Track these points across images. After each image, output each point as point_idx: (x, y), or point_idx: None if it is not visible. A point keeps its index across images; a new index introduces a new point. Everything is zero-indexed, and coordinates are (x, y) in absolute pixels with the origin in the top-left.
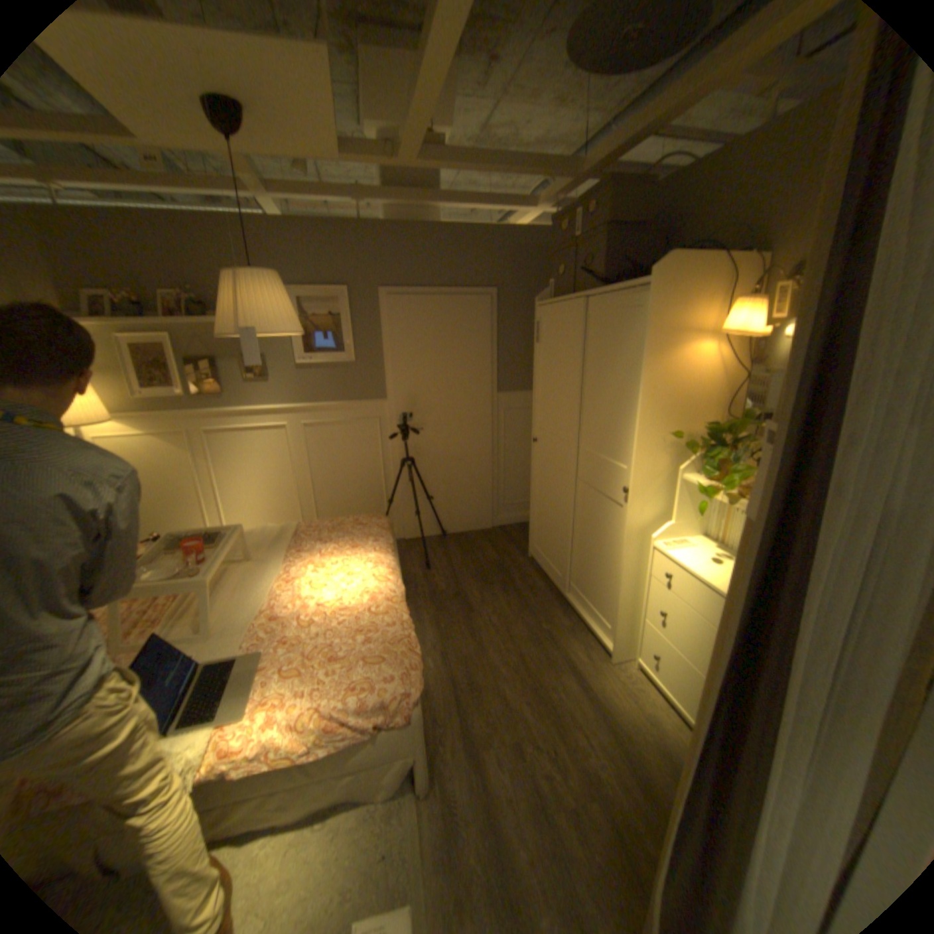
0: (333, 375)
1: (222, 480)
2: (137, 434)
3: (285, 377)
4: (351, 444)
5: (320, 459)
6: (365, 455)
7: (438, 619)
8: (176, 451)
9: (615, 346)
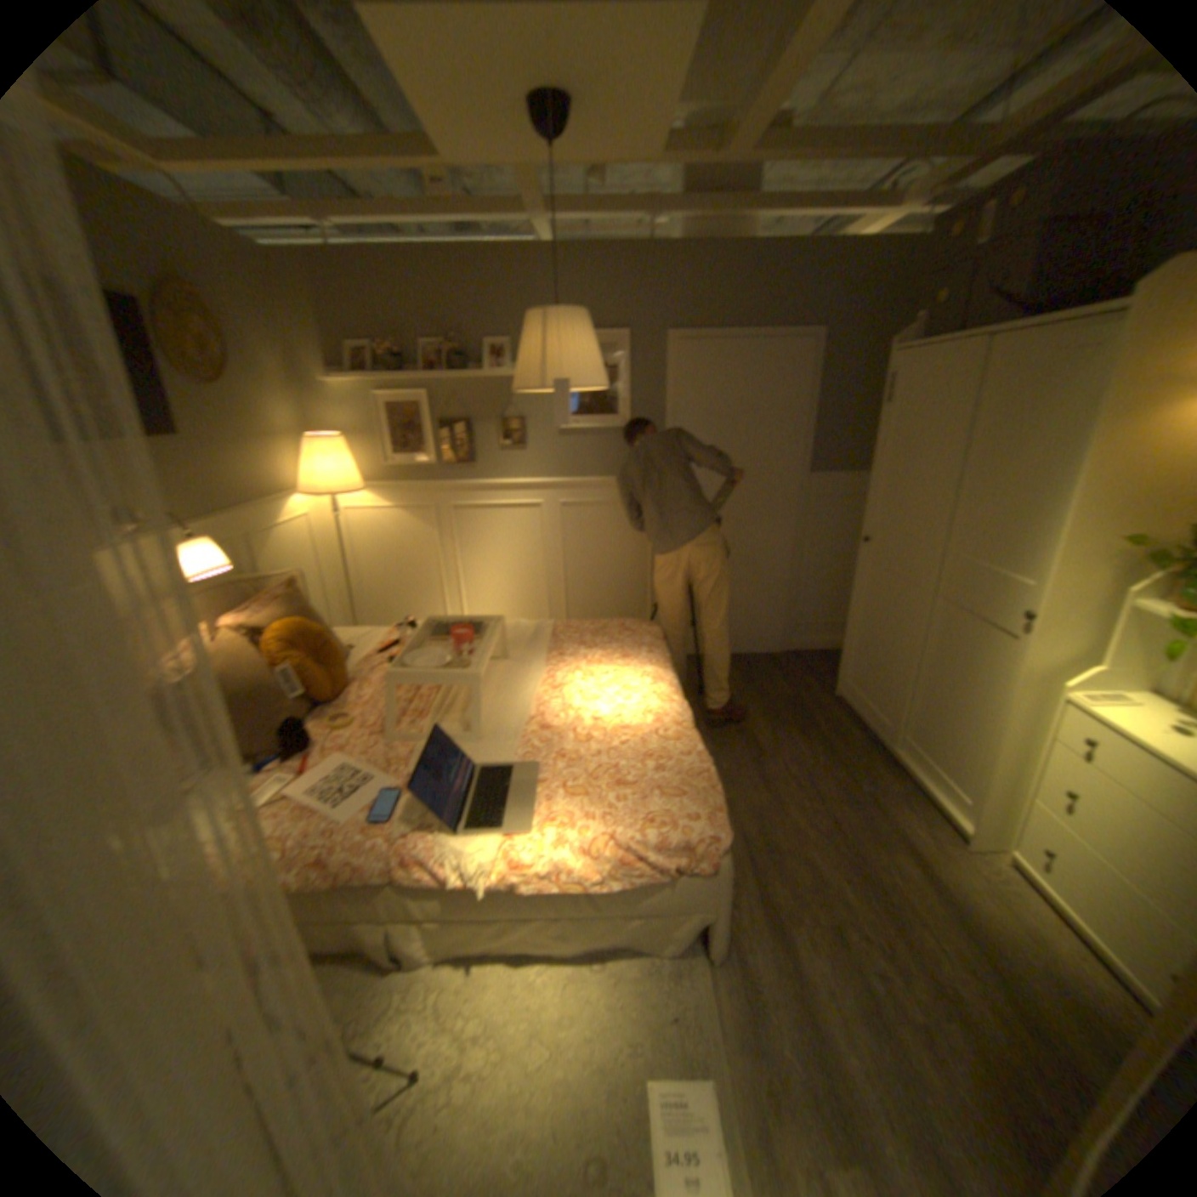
0: (599, 444)
1: (464, 565)
2: (383, 507)
3: (543, 446)
4: (612, 532)
5: (575, 548)
6: (627, 546)
7: (718, 759)
8: (420, 529)
9: (1037, 407)
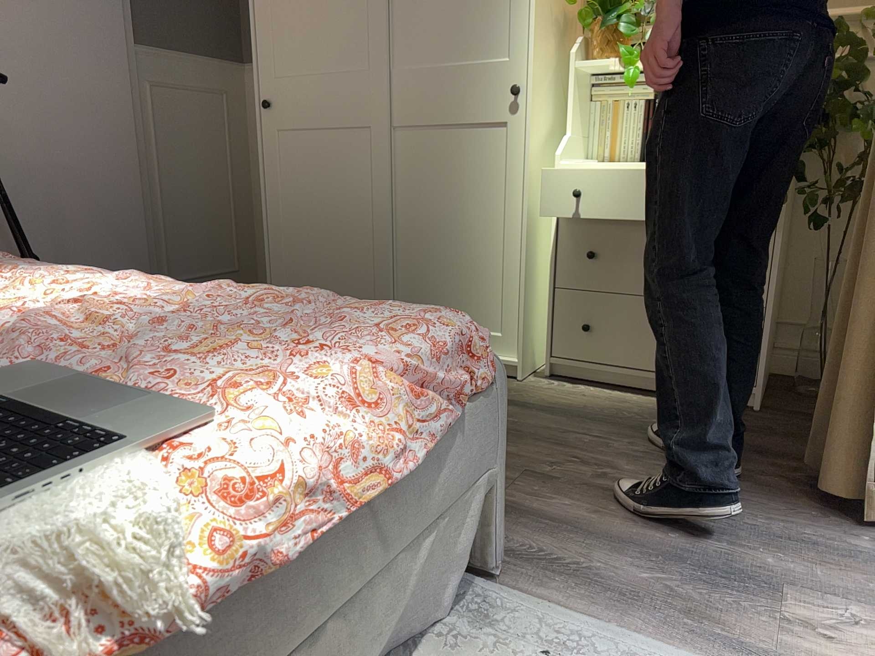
0: None
1: None
2: None
3: None
4: None
5: None
6: None
7: None
8: None
9: None
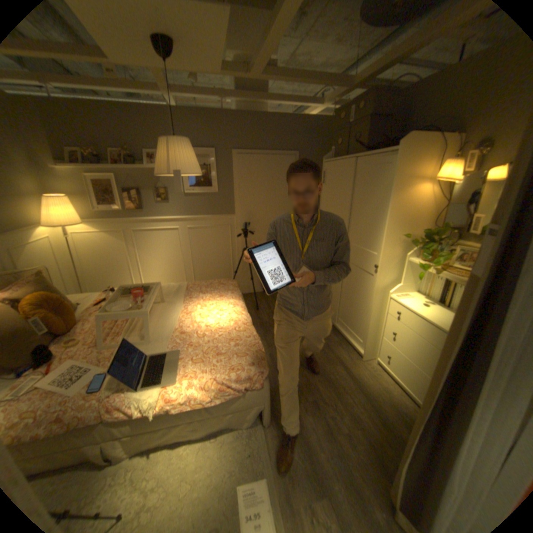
0: (205, 200)
1: (141, 258)
2: (95, 231)
3: (178, 200)
4: (214, 240)
5: (197, 247)
6: (221, 246)
7: (265, 336)
8: (116, 242)
9: (373, 186)
